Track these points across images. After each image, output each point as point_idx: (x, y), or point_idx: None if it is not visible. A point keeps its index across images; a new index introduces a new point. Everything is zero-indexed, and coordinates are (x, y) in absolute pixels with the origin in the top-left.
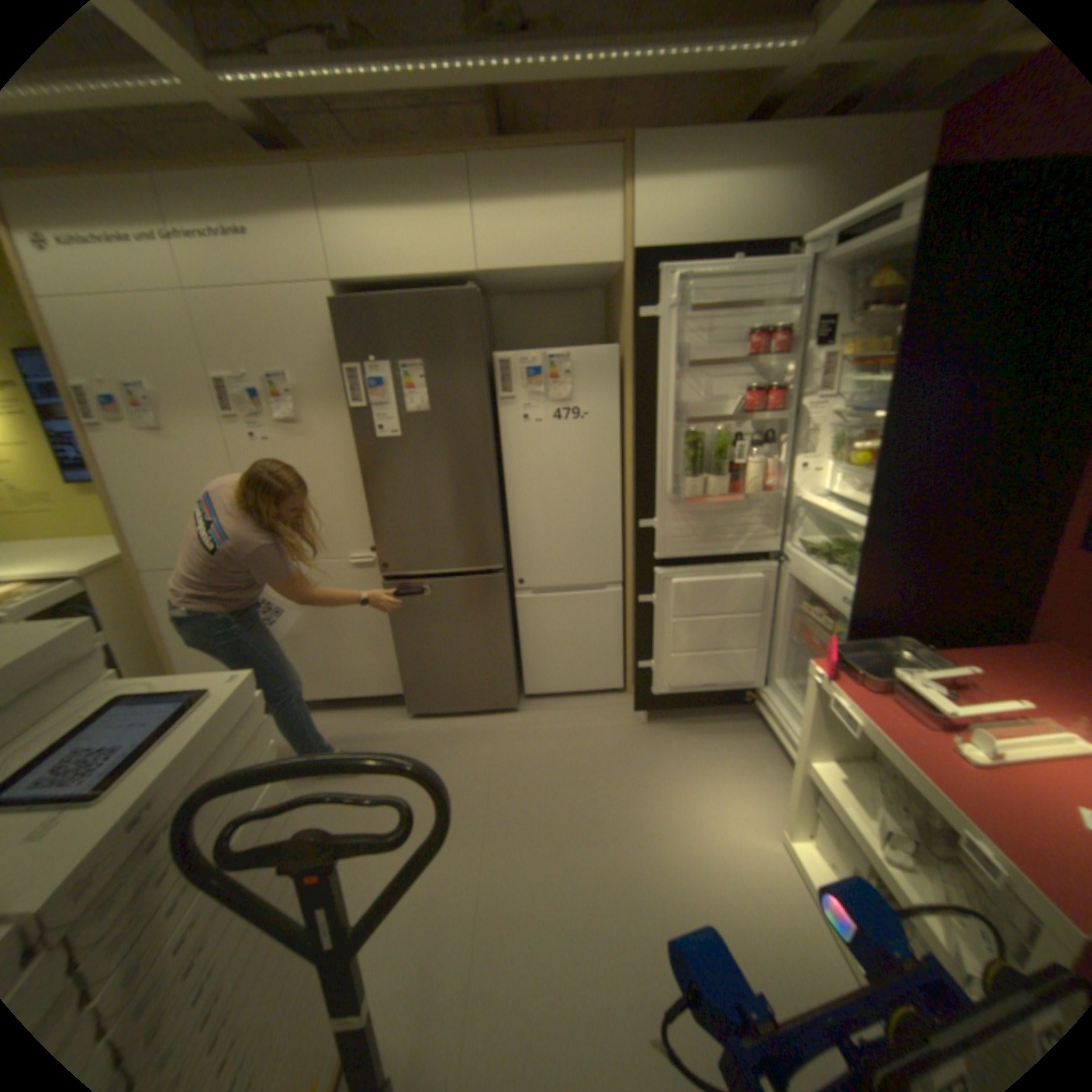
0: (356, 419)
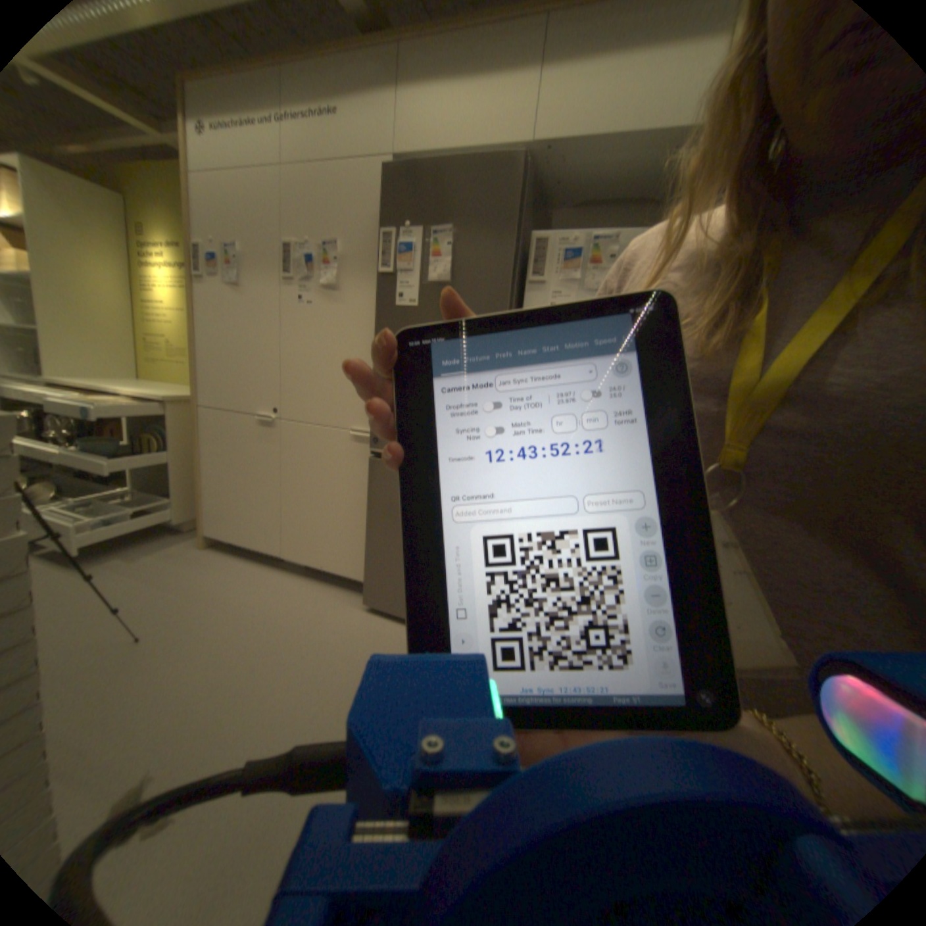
0: (382, 284)
